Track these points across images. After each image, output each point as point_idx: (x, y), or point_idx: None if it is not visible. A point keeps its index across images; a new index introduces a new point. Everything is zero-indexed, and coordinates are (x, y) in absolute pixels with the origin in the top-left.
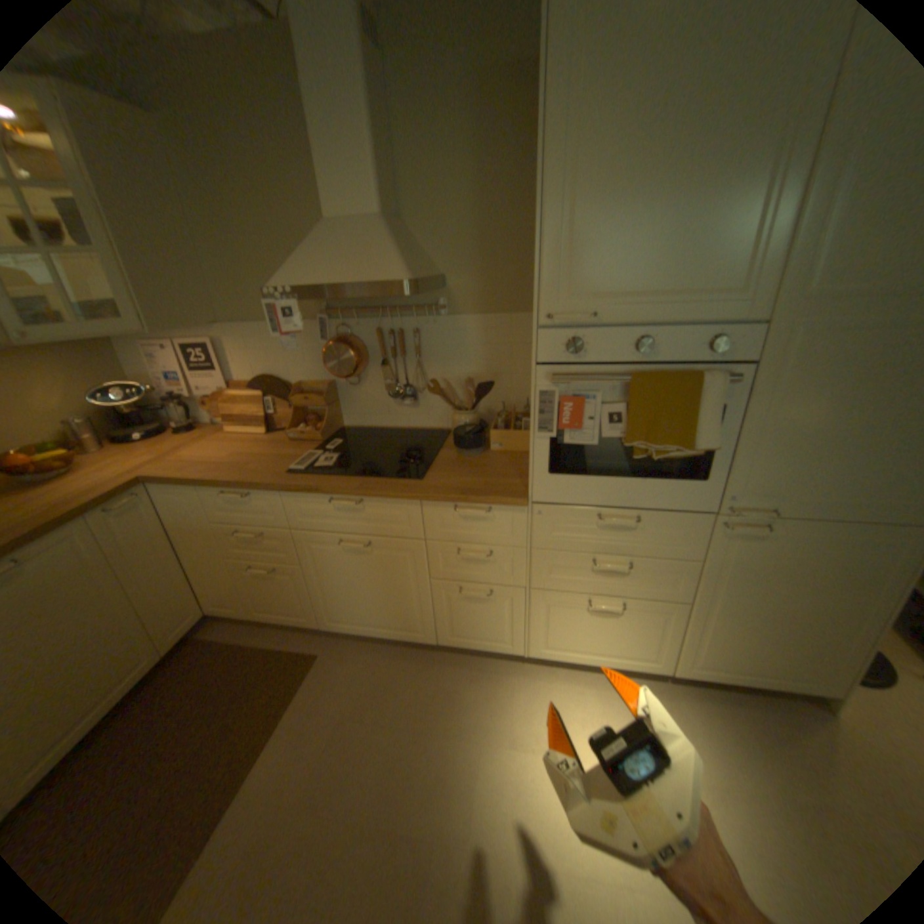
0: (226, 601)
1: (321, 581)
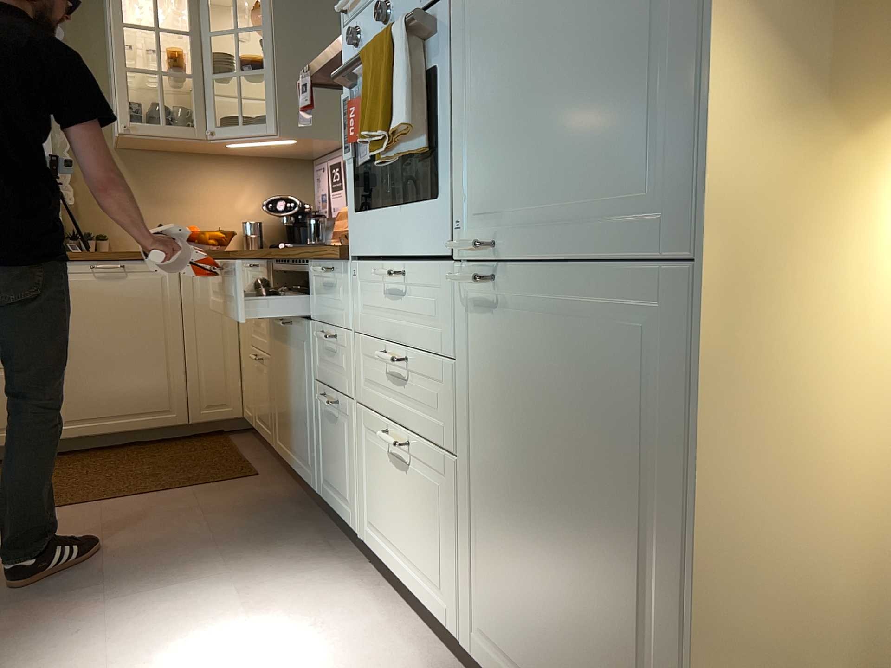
0: (249, 399)
1: (276, 377)
